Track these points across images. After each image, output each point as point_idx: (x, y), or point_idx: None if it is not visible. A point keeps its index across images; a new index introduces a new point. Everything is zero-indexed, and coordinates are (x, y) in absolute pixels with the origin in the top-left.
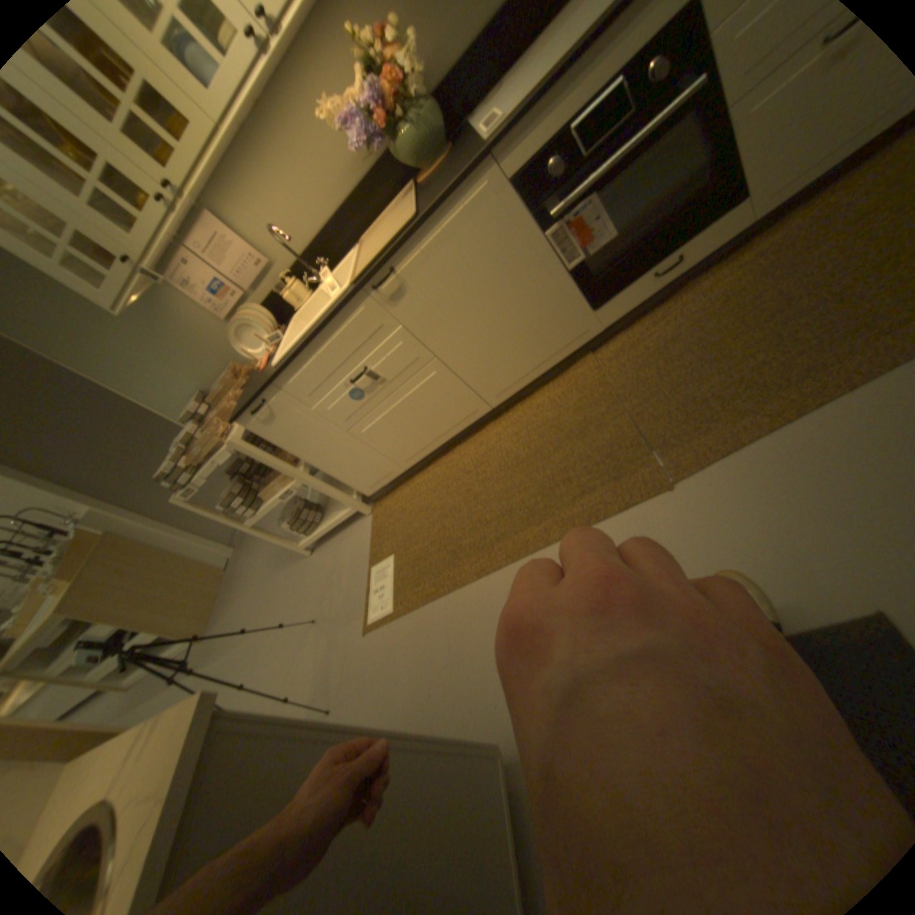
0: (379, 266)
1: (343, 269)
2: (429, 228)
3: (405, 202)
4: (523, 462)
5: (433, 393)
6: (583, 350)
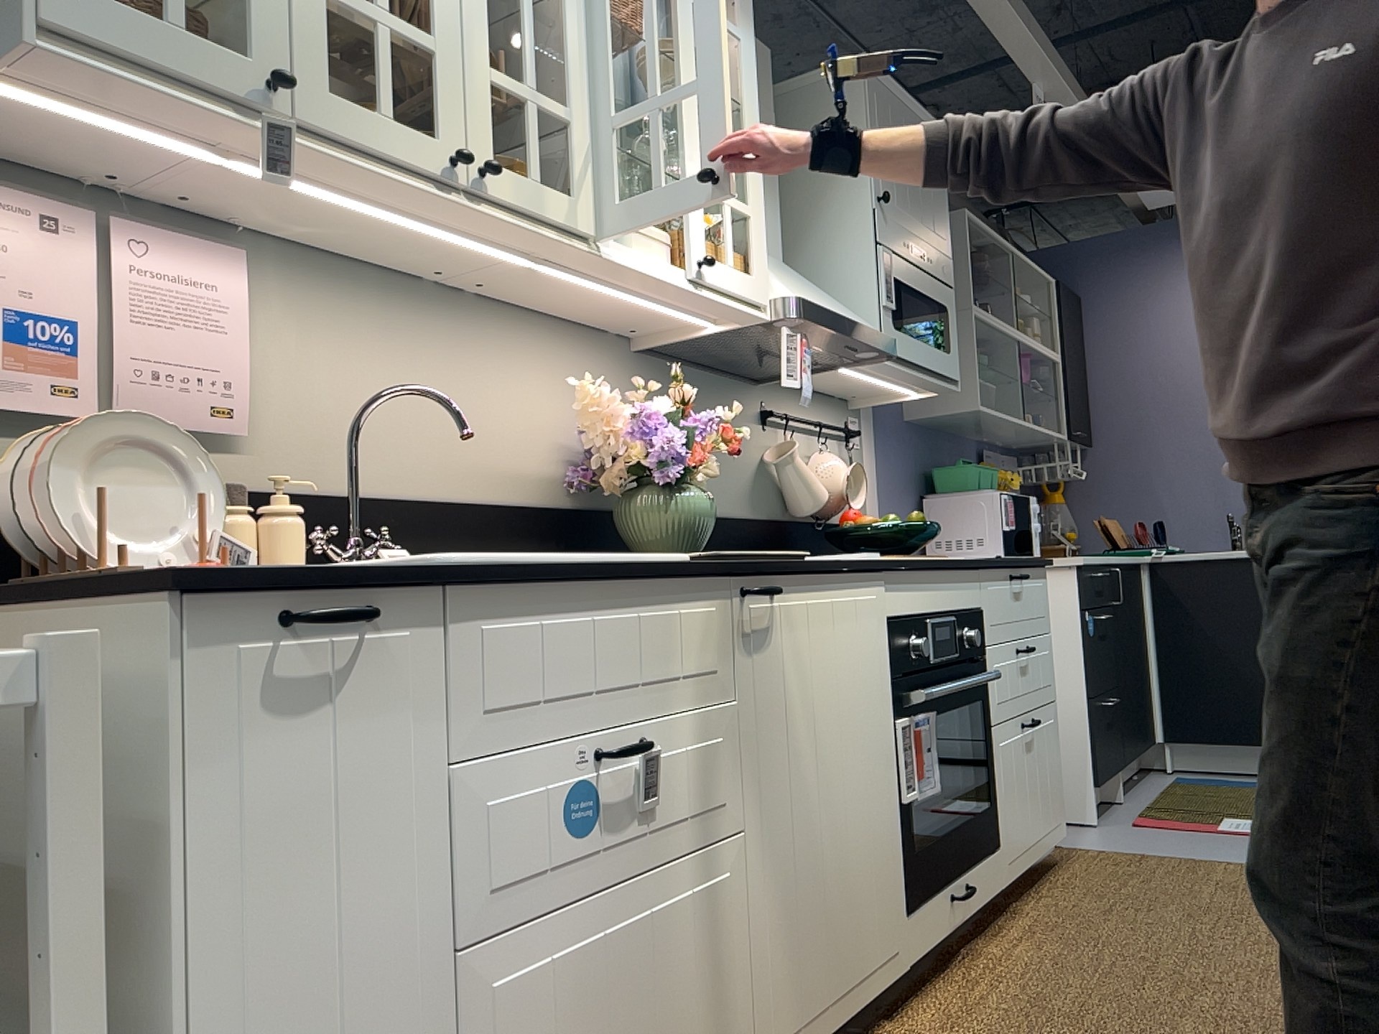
0: (771, 566)
1: None
2: (824, 585)
3: None
4: None
5: (698, 940)
6: (879, 1004)
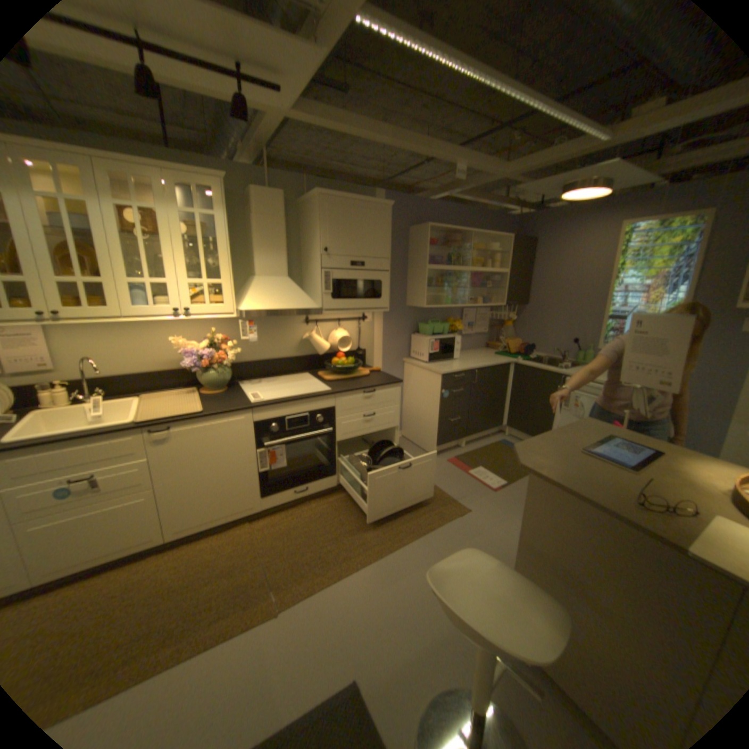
0: (163, 422)
1: (113, 403)
2: (205, 420)
3: (188, 396)
4: (173, 592)
5: (128, 514)
6: (244, 519)
